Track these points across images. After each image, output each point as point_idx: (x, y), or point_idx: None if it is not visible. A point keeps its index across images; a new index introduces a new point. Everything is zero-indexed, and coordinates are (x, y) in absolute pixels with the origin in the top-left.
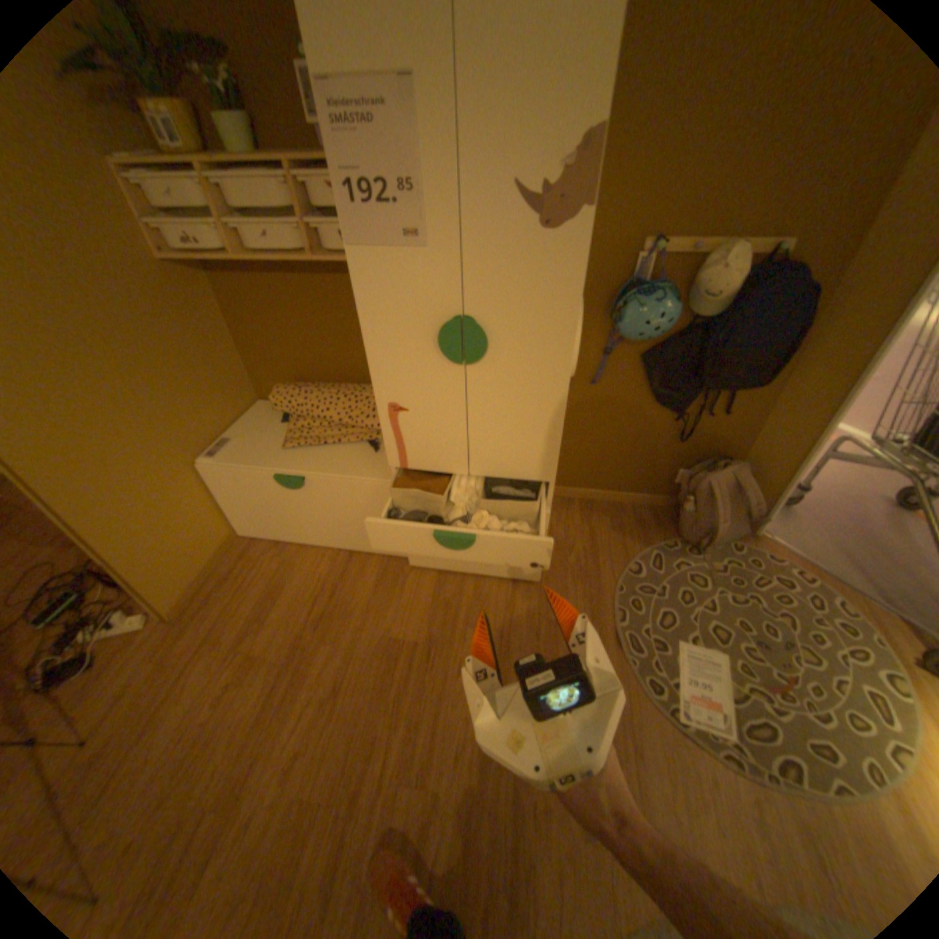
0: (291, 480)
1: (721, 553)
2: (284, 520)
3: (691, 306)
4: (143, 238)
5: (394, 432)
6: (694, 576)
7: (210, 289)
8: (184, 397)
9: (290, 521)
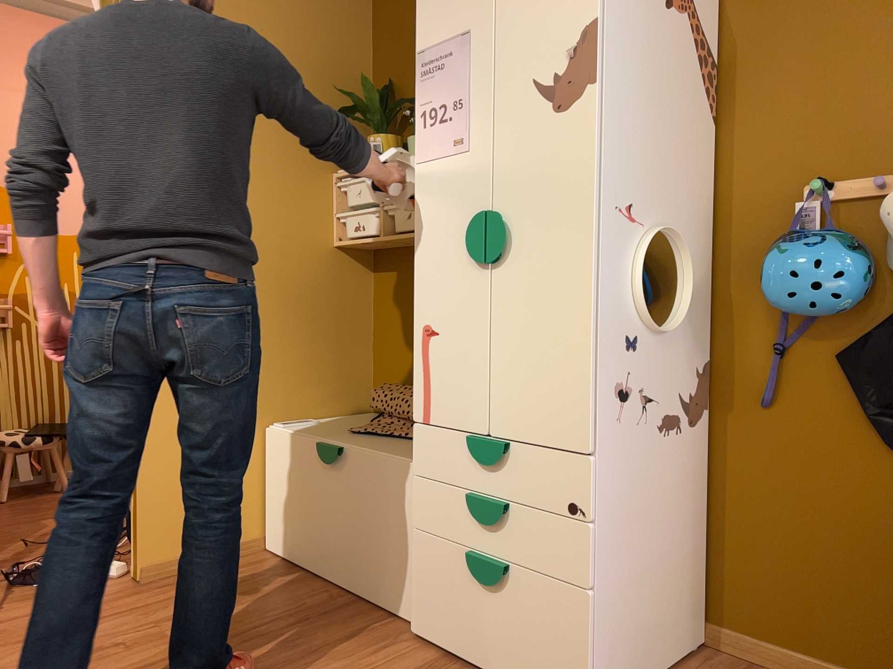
0: (329, 448)
1: None
2: (310, 523)
3: (889, 262)
4: (332, 228)
5: (423, 365)
6: None
7: (372, 287)
8: (295, 361)
9: (315, 526)
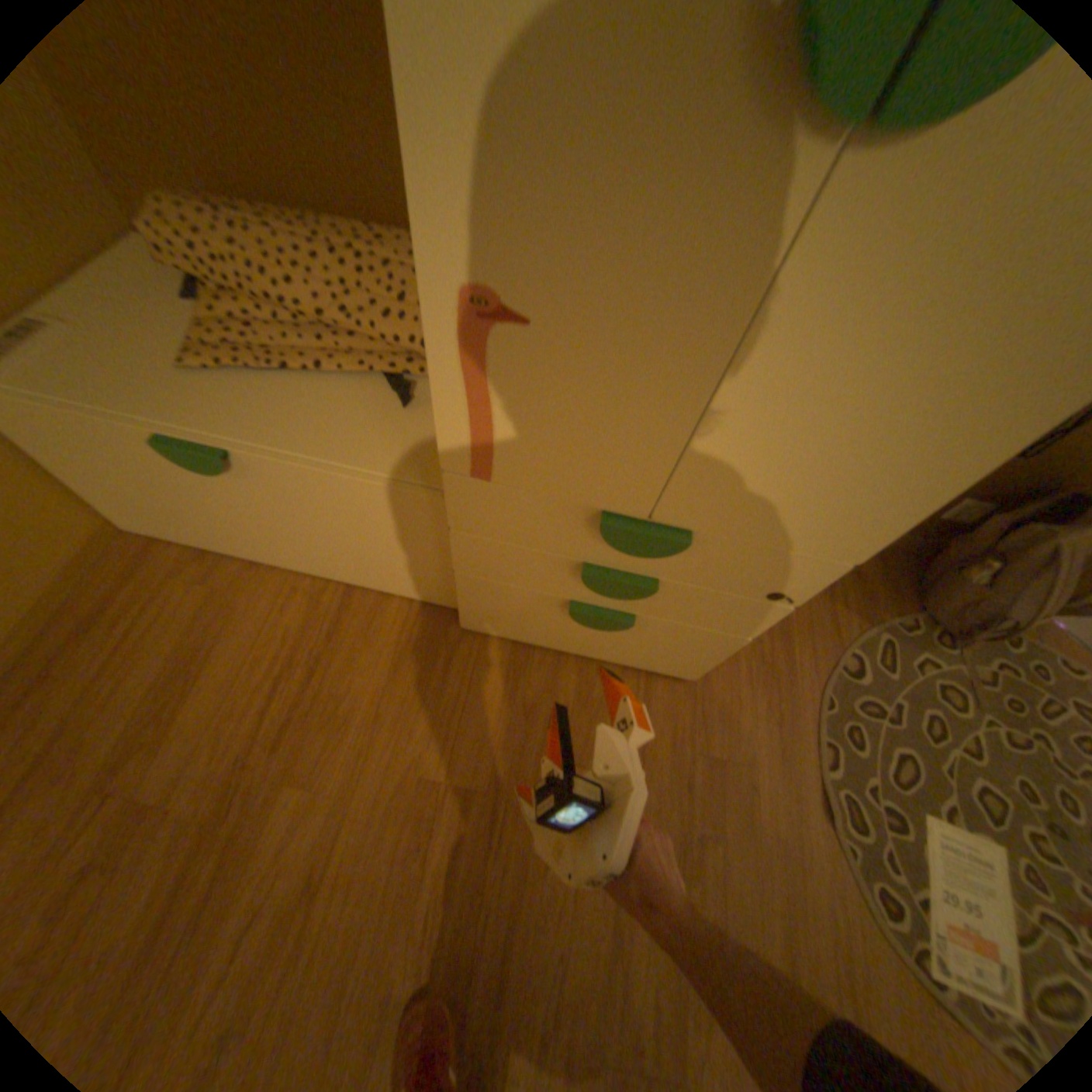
0: (193, 453)
1: (989, 648)
2: (204, 521)
3: None
4: None
5: (471, 383)
6: (947, 687)
7: None
8: None
9: (219, 524)
